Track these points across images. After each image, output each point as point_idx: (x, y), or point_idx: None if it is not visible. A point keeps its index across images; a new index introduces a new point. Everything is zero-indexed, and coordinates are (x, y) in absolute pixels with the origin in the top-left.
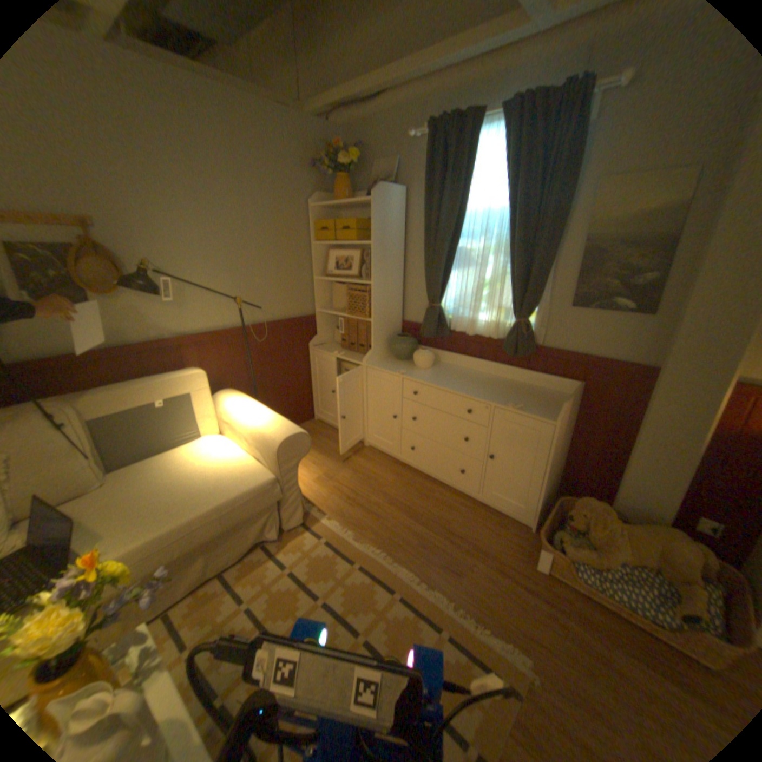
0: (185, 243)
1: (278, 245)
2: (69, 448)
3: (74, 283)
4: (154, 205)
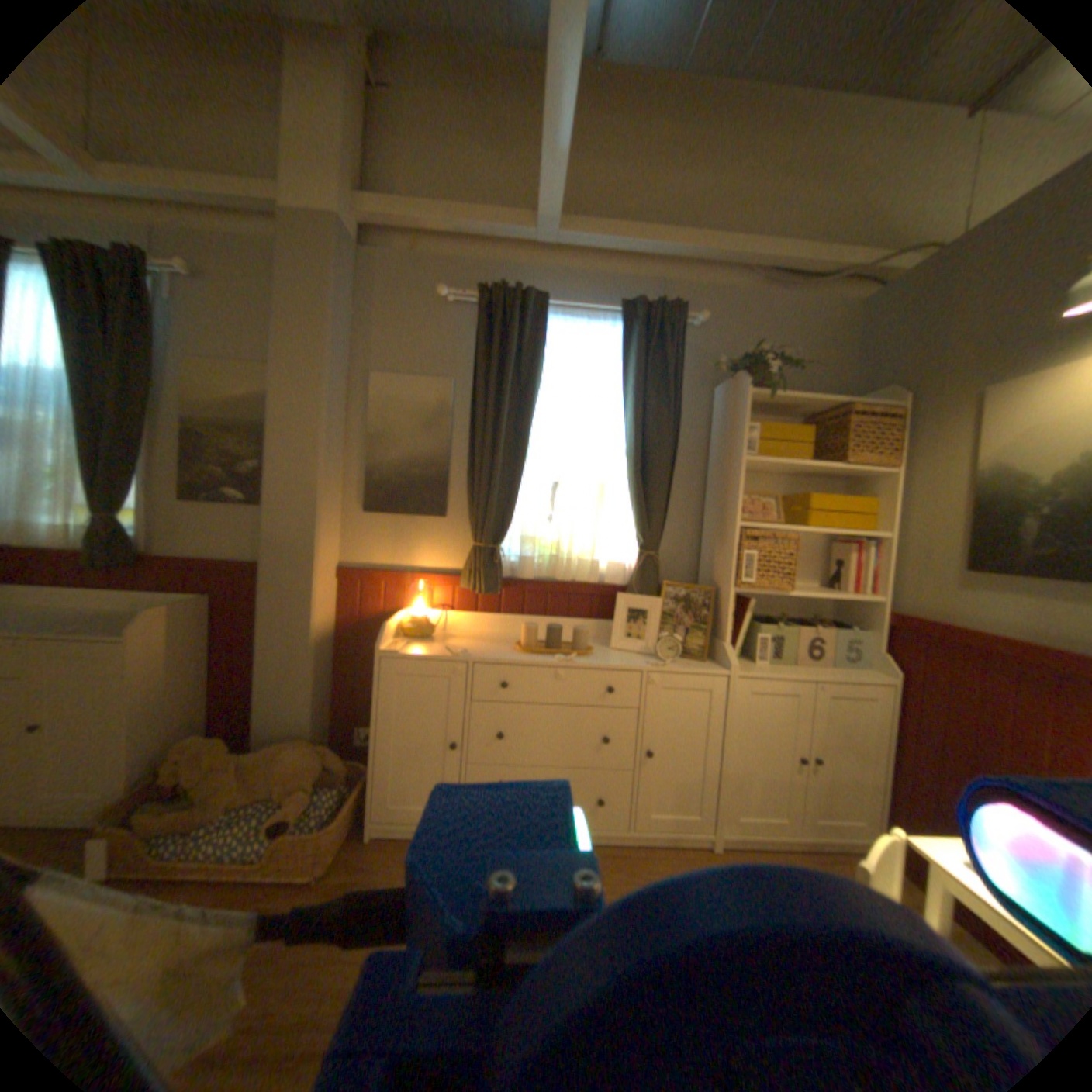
0: None
1: None
2: None
3: None
4: None
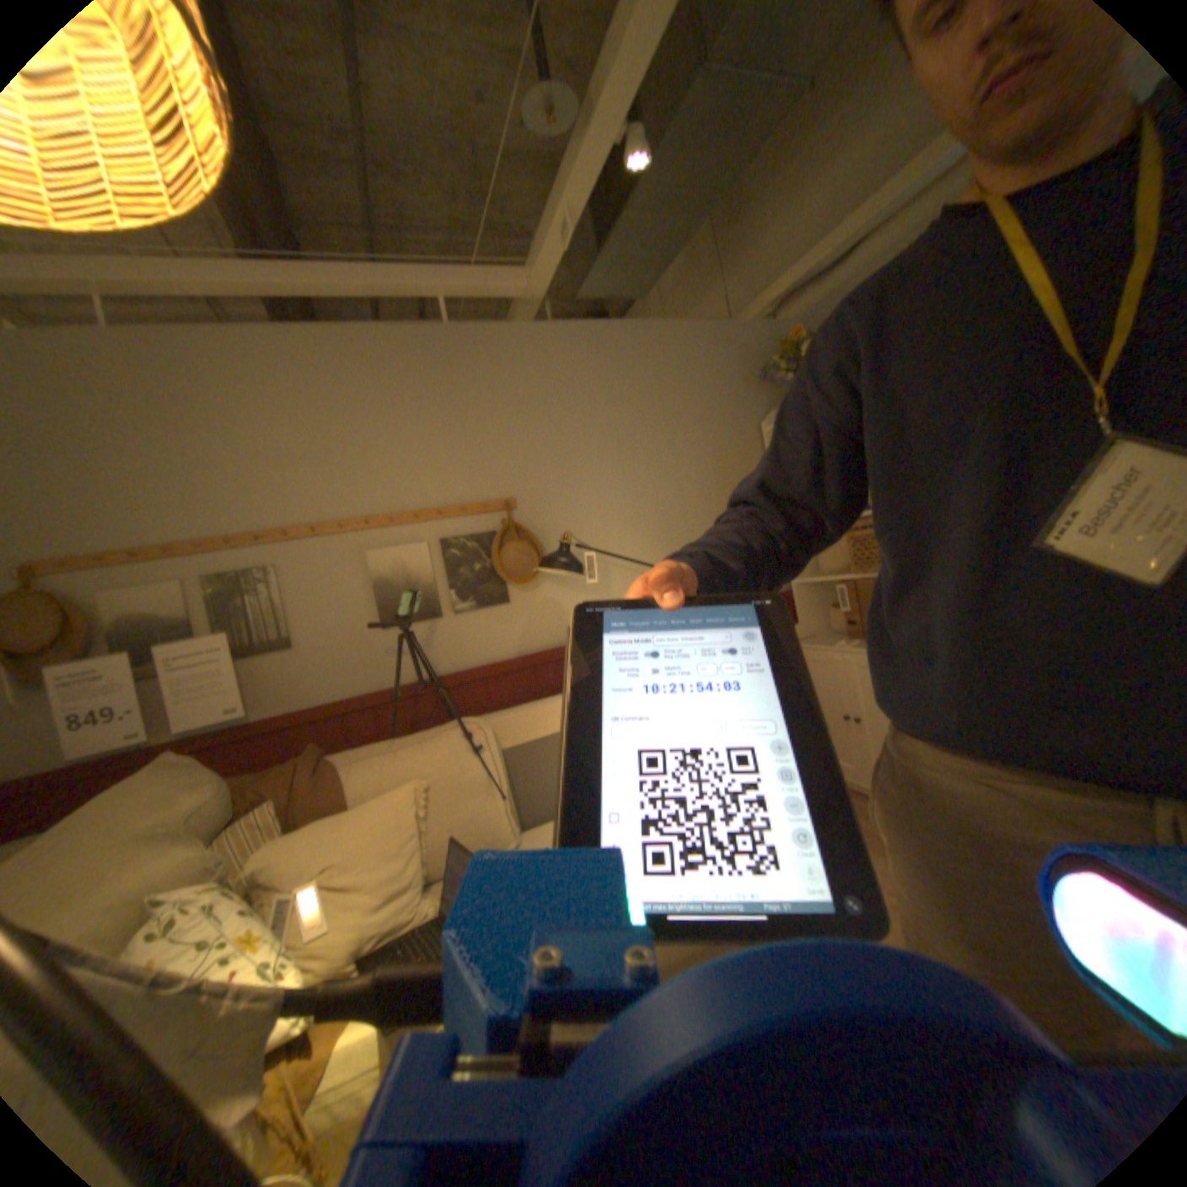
0: (607, 510)
1: (723, 492)
2: (485, 780)
3: (494, 575)
4: (573, 472)
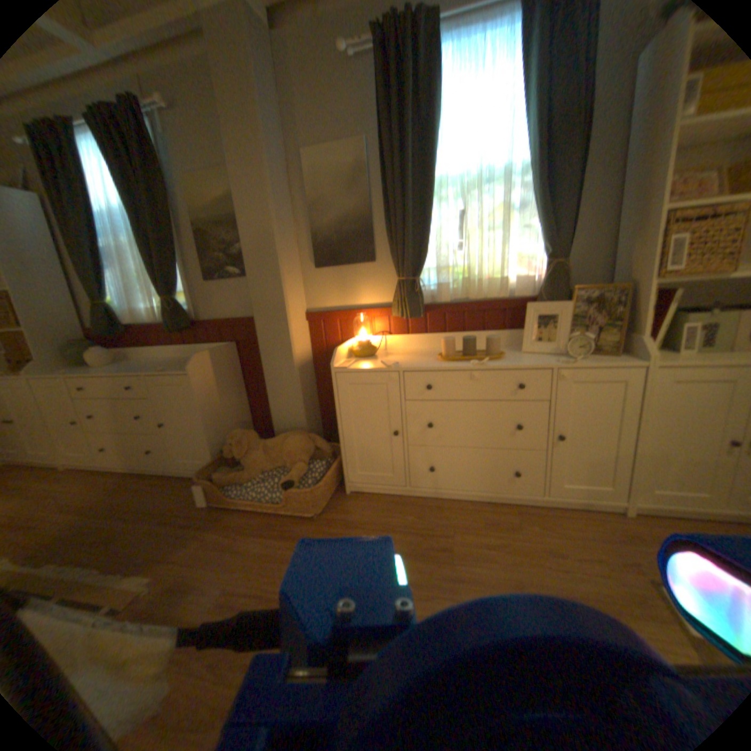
0: None
1: None
2: None
3: None
4: None
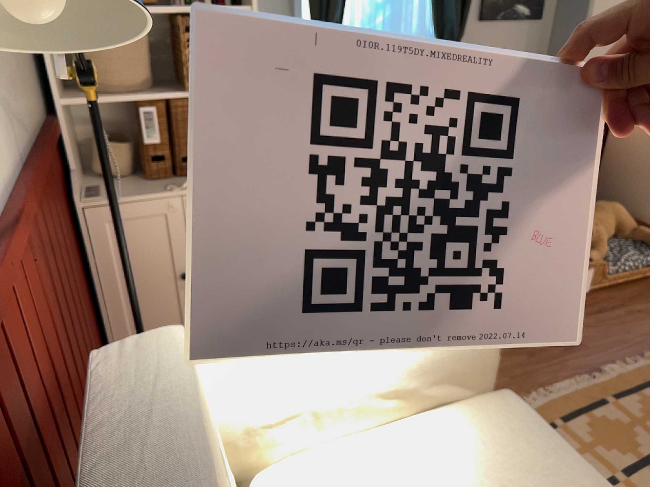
0: None
1: None
2: None
3: None
4: None
